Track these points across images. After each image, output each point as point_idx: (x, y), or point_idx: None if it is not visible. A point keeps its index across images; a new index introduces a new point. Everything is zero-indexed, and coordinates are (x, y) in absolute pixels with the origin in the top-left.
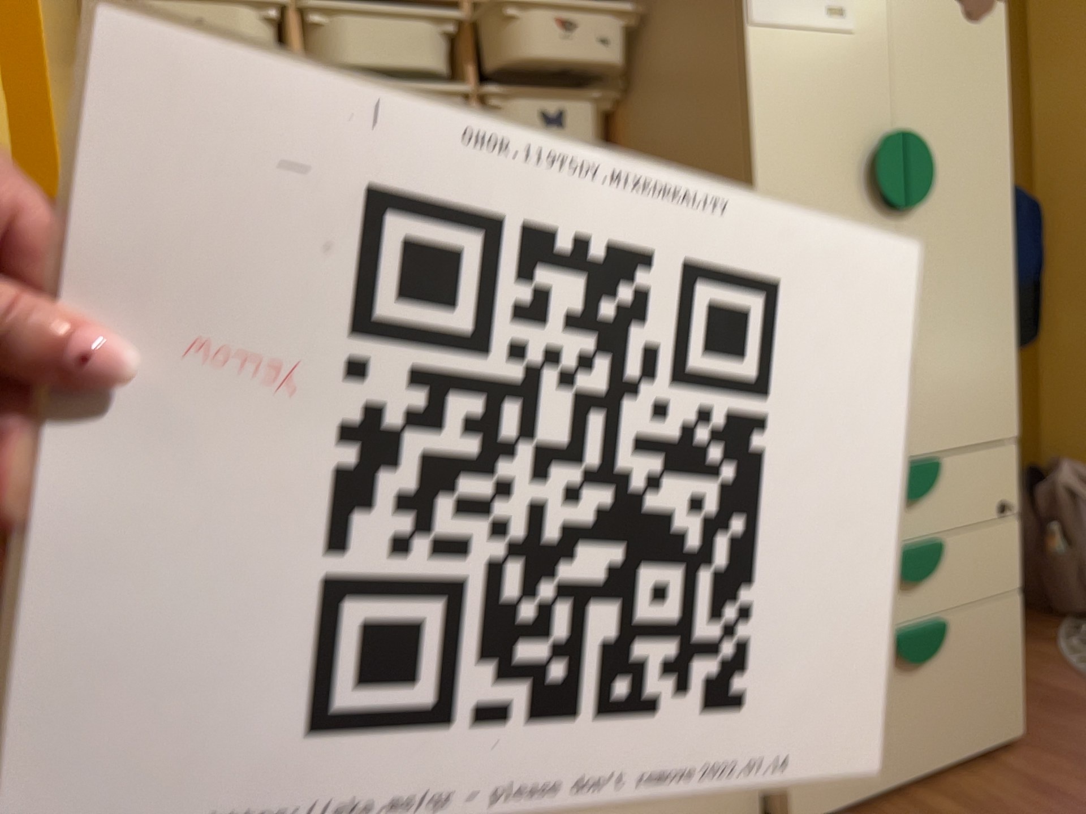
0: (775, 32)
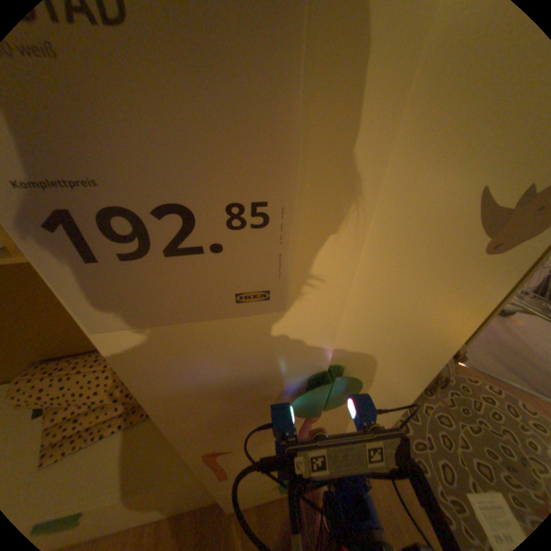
0: (141, 330)
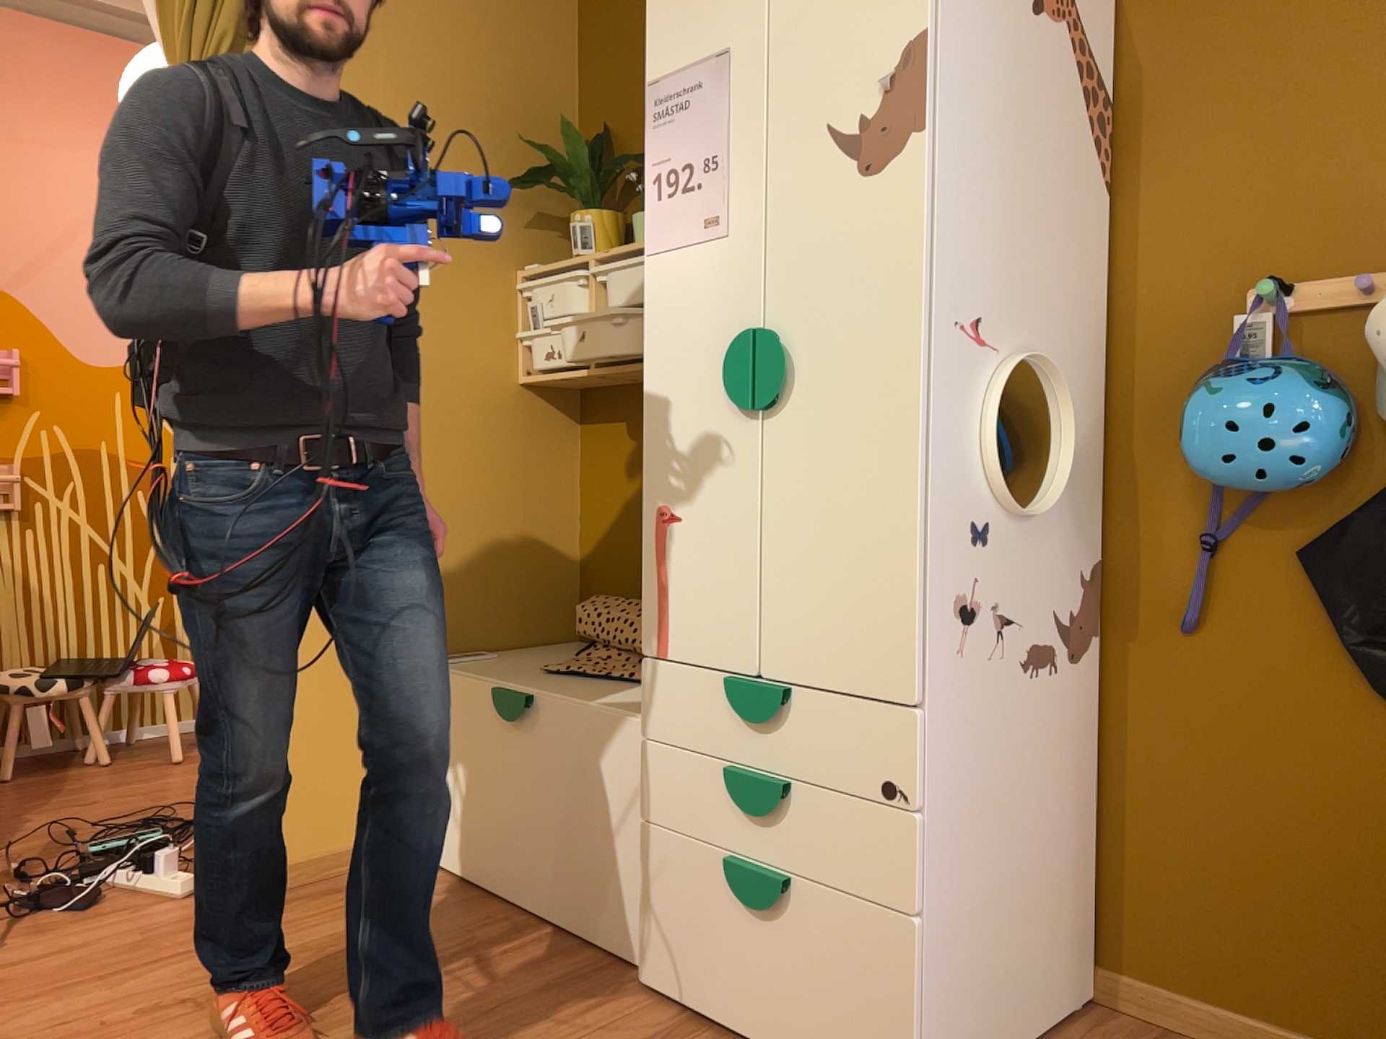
0: (661, 258)
